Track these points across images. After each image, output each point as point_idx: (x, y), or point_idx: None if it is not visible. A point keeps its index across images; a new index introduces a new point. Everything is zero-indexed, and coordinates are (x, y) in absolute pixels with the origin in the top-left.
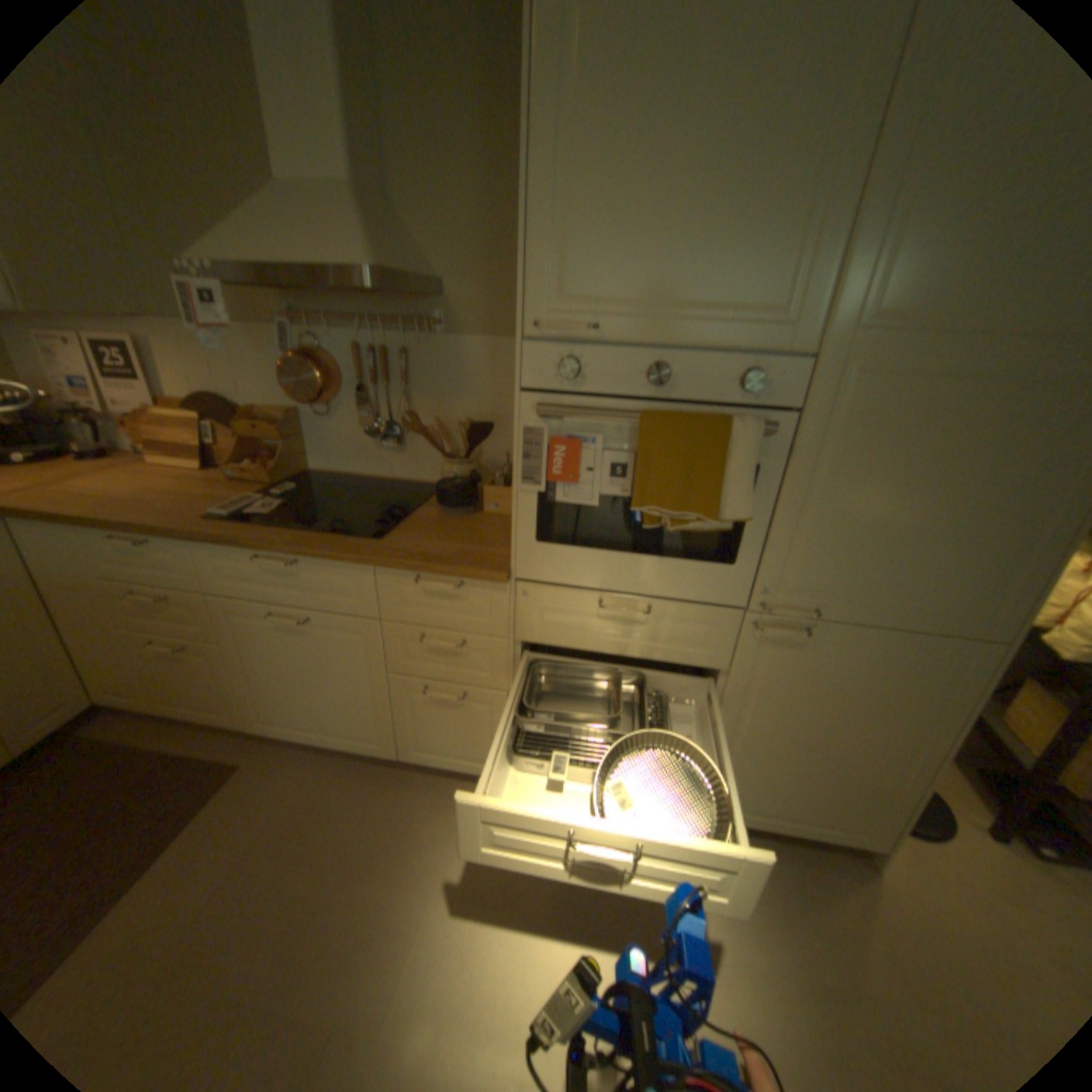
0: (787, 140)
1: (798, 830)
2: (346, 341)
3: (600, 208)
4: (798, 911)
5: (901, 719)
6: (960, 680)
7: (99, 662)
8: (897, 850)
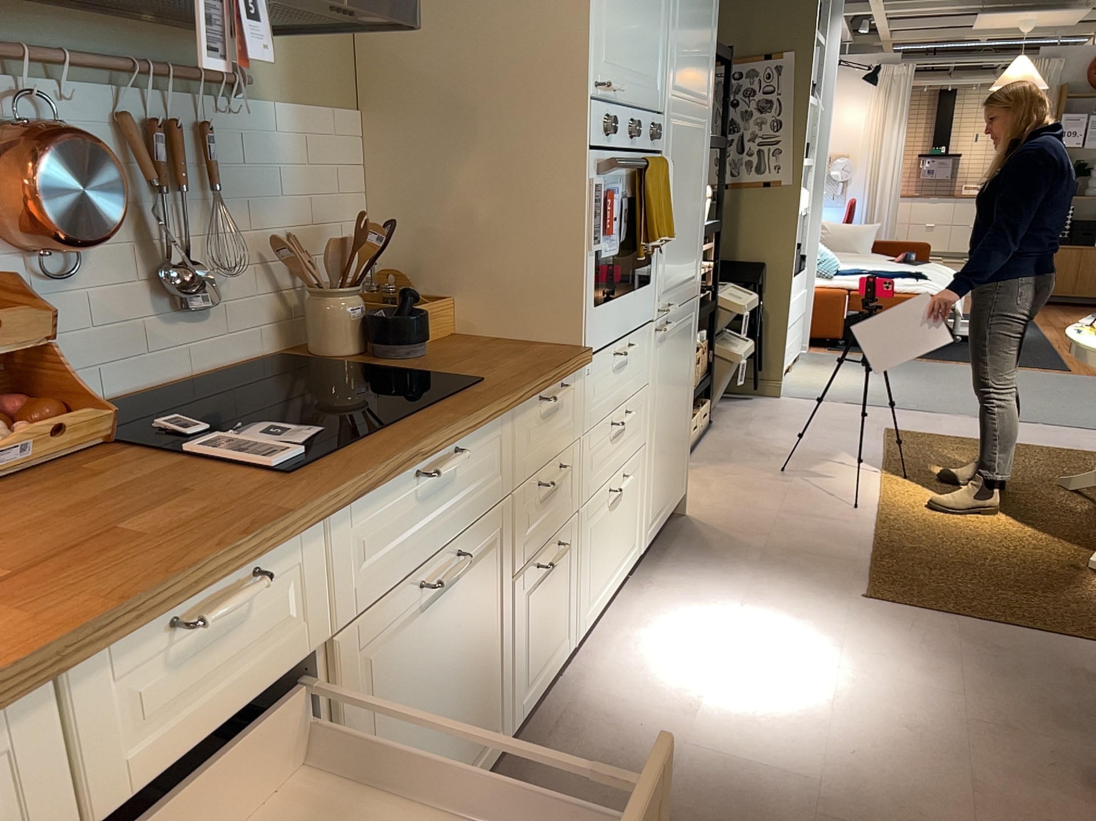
0: None
1: (667, 510)
2: (111, 117)
3: (617, 3)
4: (708, 551)
5: (684, 373)
6: (692, 329)
7: None
8: (687, 485)
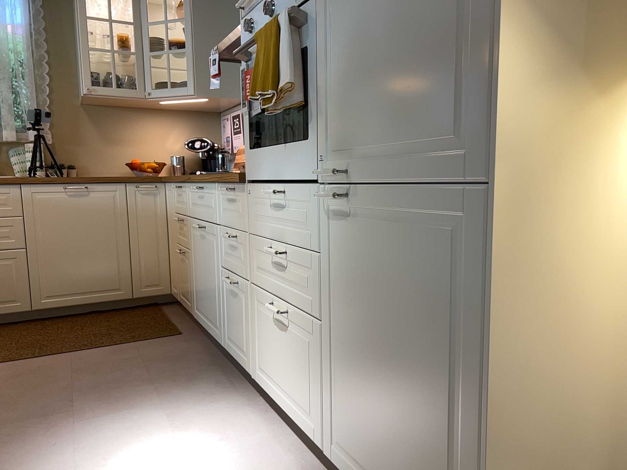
0: None
1: None
2: None
3: None
4: None
5: (438, 327)
6: (473, 257)
7: (172, 265)
8: None
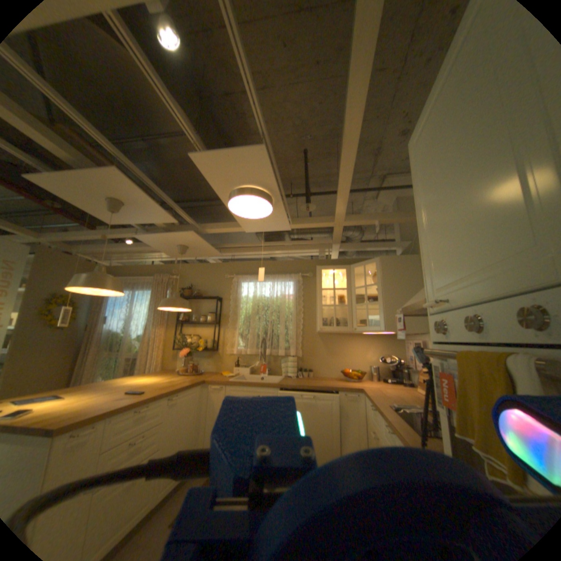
0: (490, 158)
1: None
2: None
3: (438, 245)
4: None
5: None
6: None
7: None
8: None
